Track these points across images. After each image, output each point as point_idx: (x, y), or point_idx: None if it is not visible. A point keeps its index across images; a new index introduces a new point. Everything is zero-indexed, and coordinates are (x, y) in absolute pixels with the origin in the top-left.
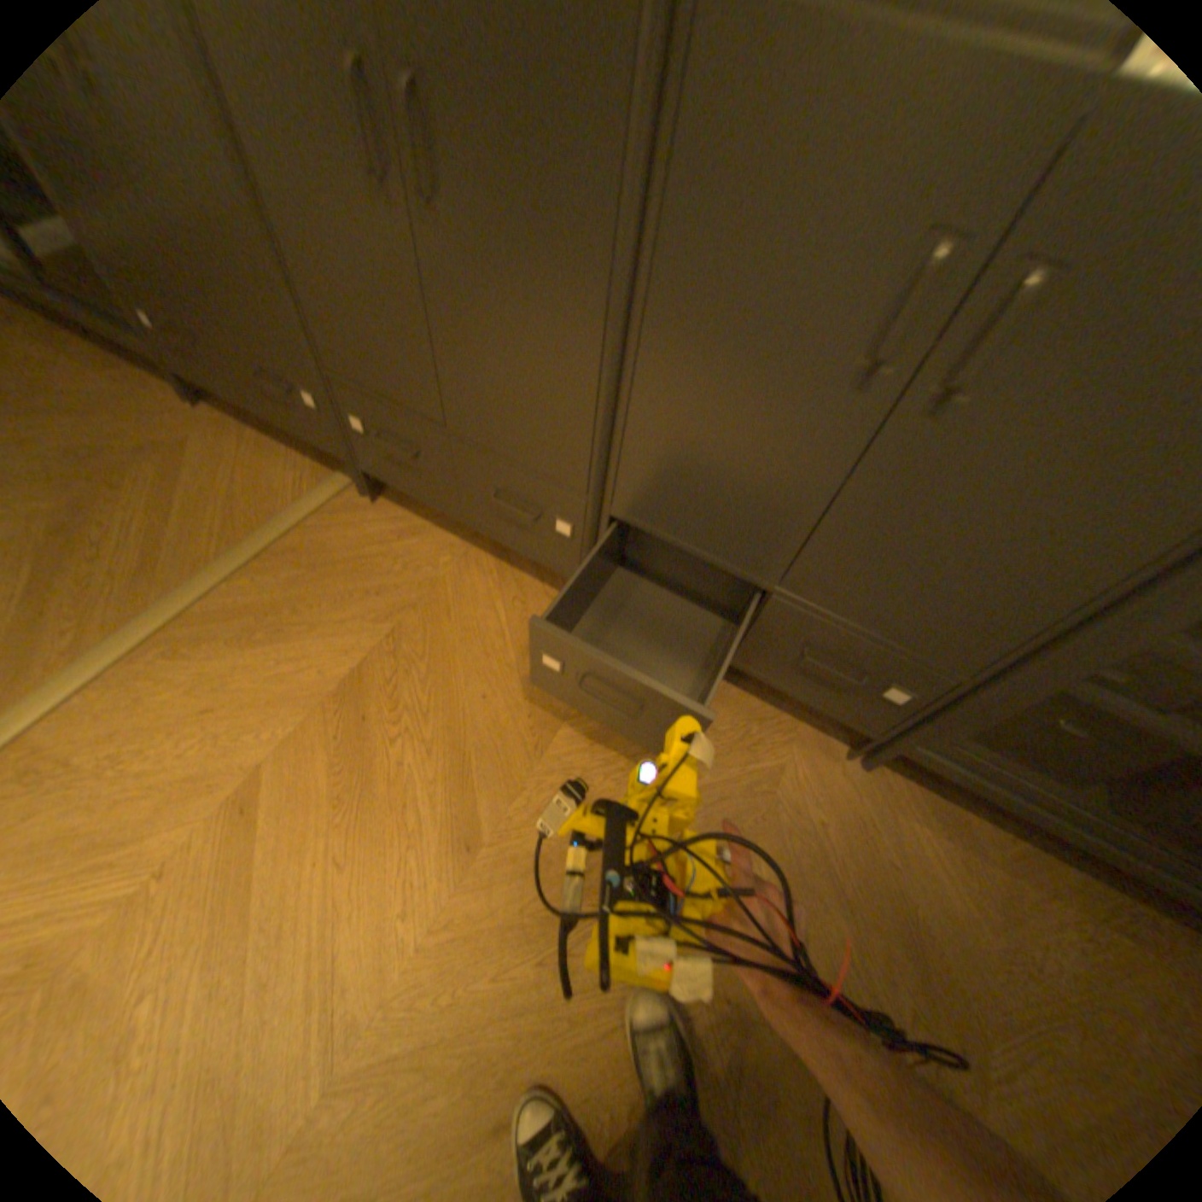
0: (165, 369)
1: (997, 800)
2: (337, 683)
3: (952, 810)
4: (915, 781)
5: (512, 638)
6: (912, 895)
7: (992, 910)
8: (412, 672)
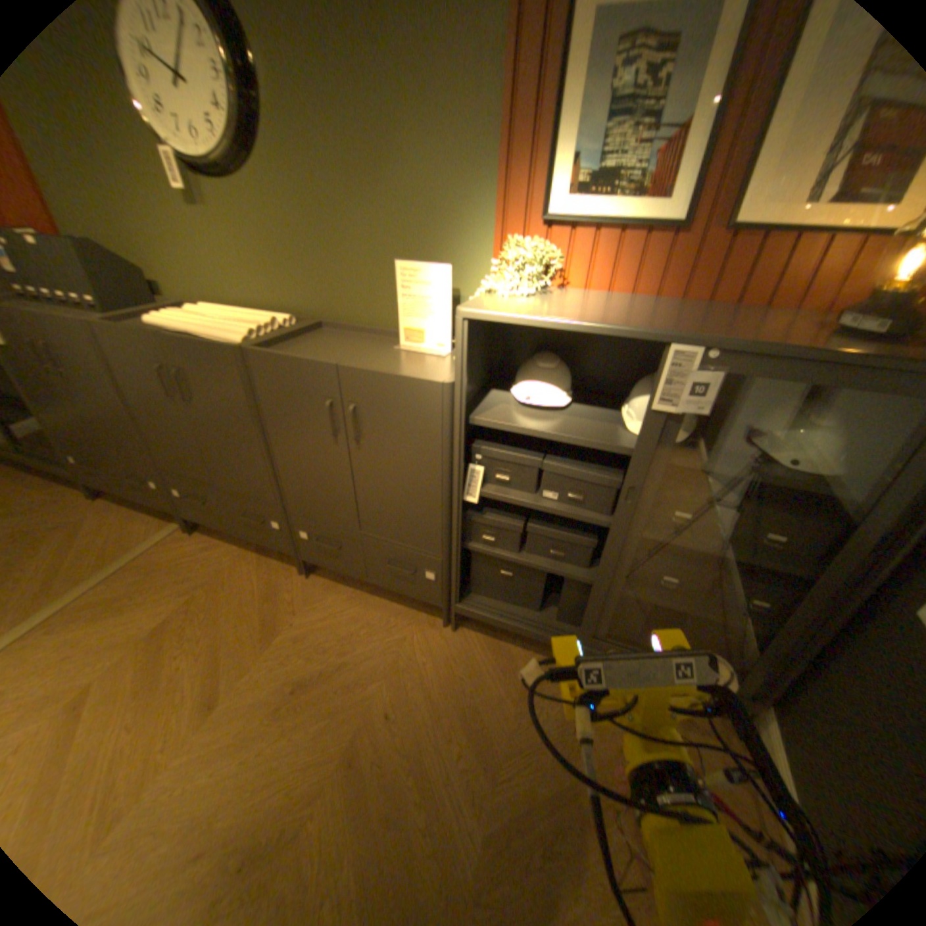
0: (79, 484)
1: (498, 624)
2: (147, 633)
3: (500, 644)
4: (480, 632)
5: (258, 594)
6: (469, 692)
7: (514, 693)
8: (194, 620)
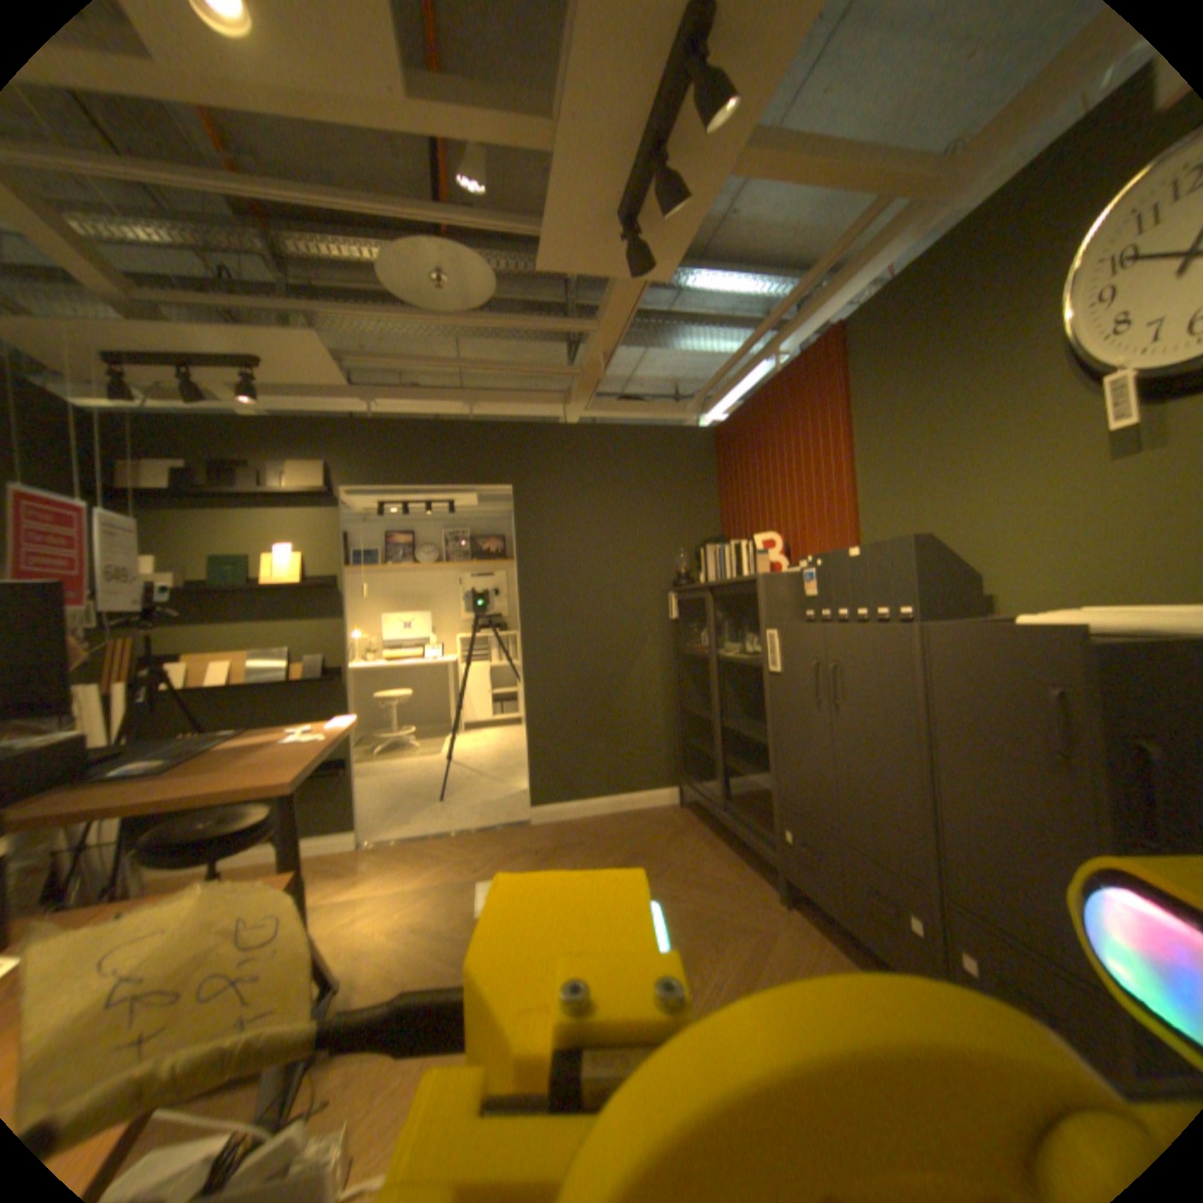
0: (779, 876)
1: None
2: None
3: None
4: None
5: None
6: None
7: None
8: None
